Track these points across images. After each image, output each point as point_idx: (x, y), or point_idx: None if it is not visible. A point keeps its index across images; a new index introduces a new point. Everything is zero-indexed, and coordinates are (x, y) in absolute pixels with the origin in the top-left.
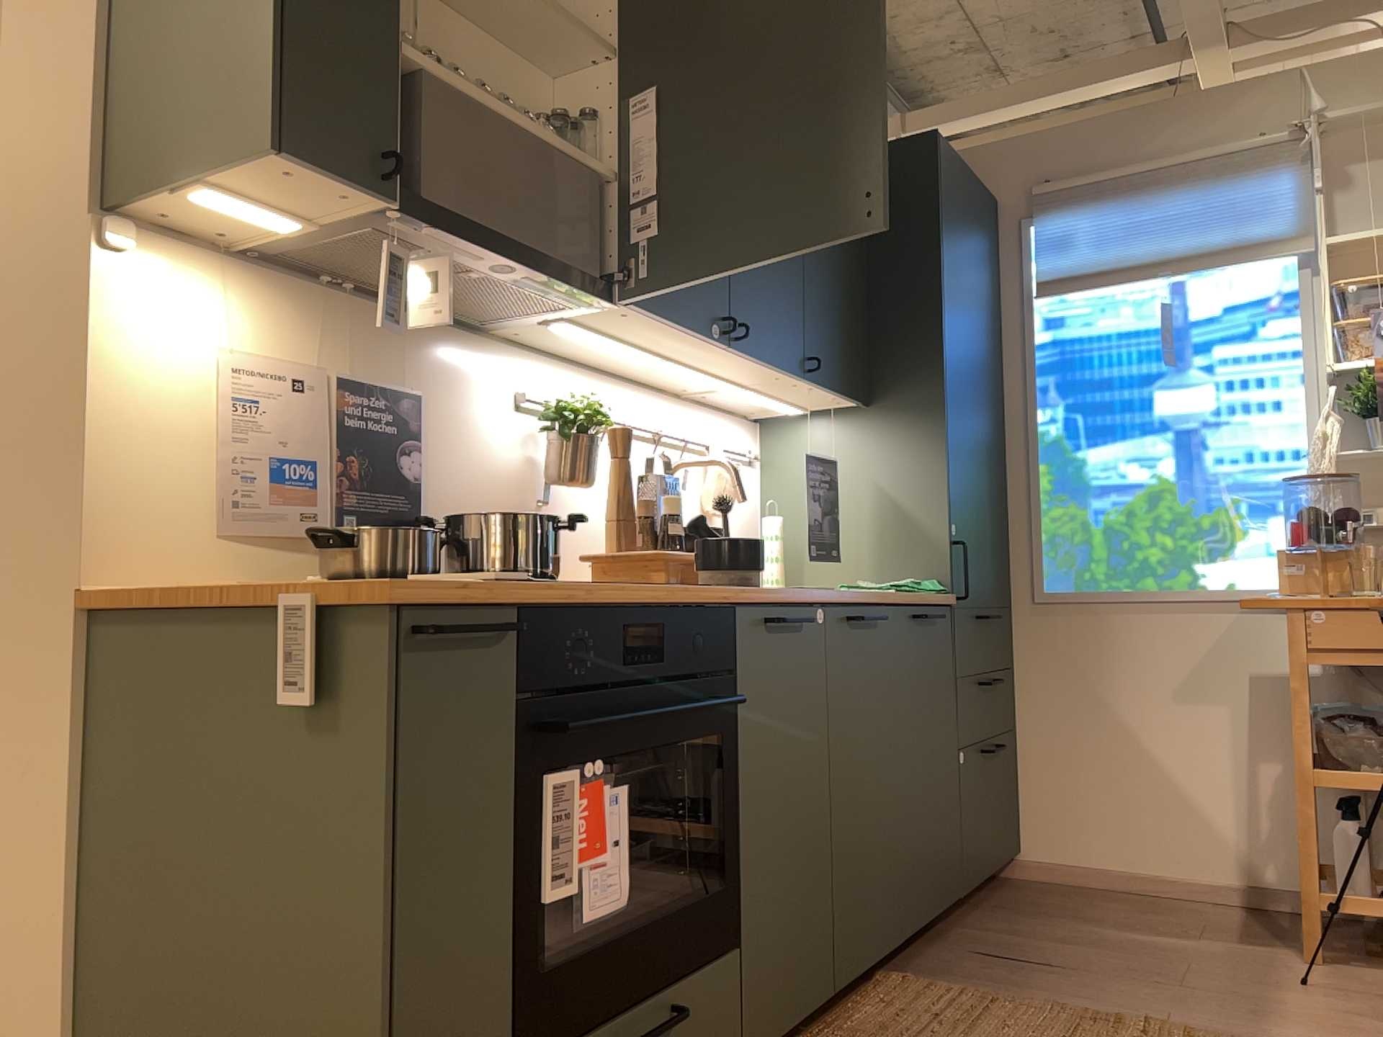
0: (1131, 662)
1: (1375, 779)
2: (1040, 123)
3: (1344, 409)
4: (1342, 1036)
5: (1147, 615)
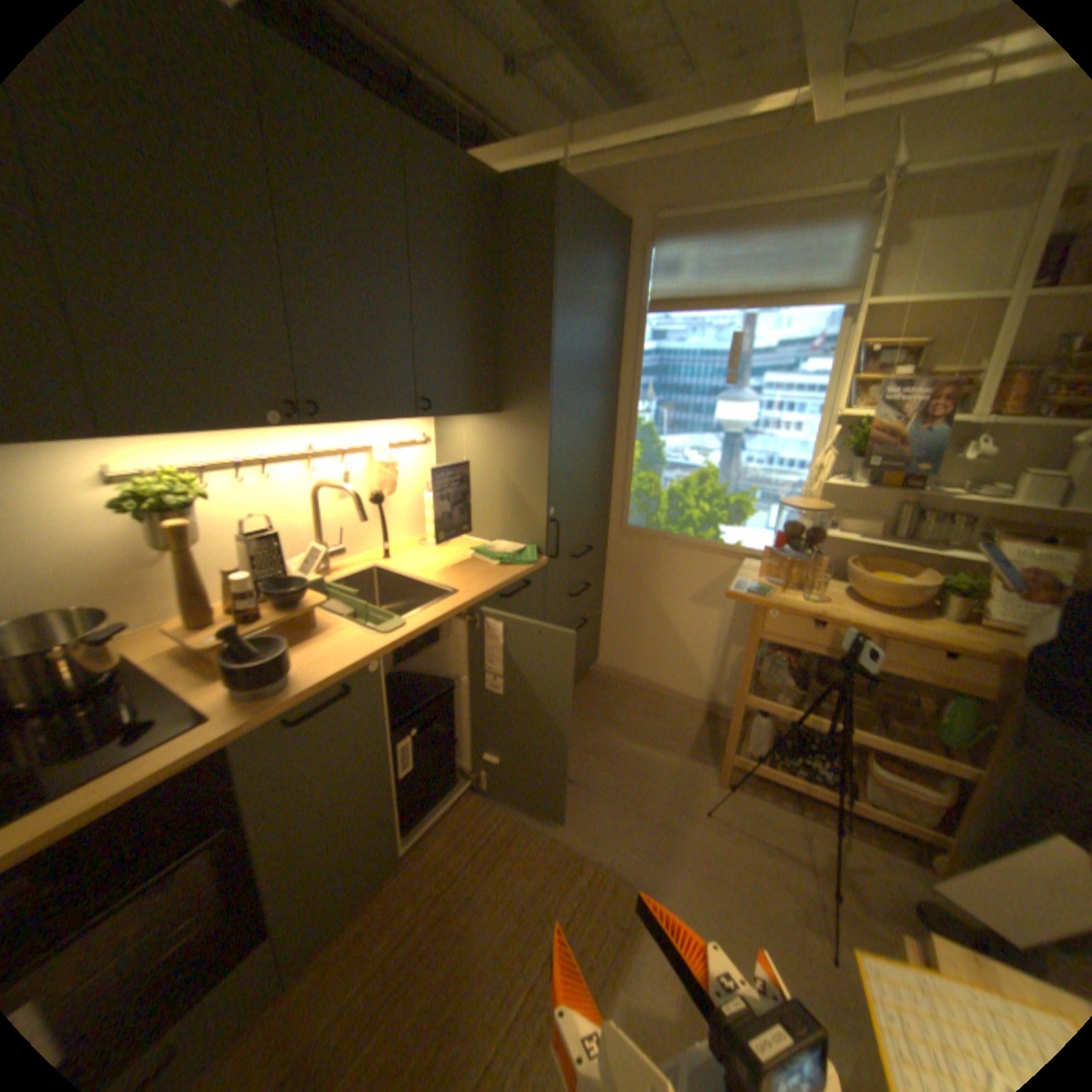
0: (671, 577)
1: (784, 711)
2: (686, 138)
3: (845, 440)
4: (708, 889)
5: (685, 551)
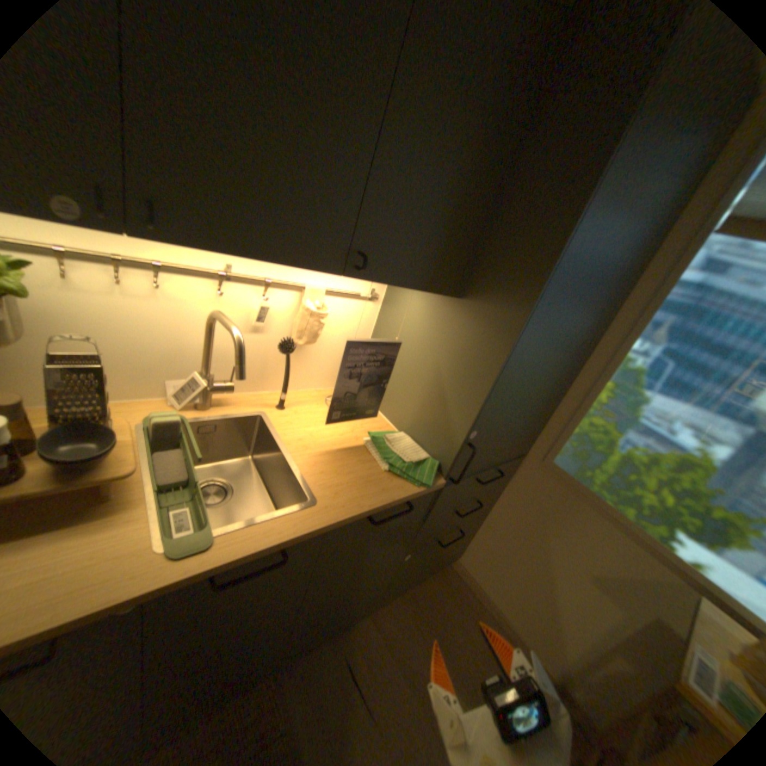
0: (581, 541)
1: None
2: None
3: None
4: None
5: (614, 528)
